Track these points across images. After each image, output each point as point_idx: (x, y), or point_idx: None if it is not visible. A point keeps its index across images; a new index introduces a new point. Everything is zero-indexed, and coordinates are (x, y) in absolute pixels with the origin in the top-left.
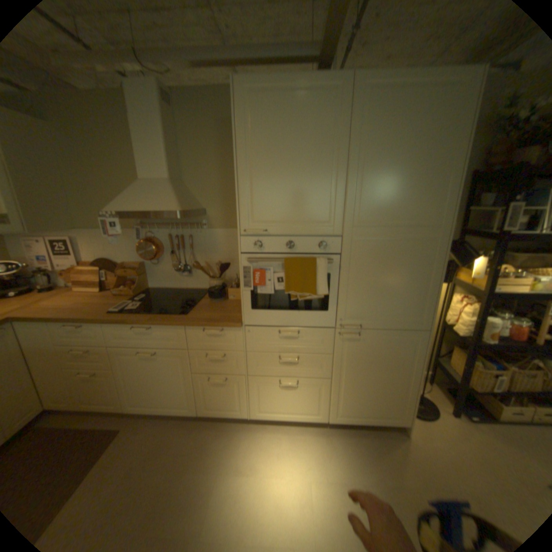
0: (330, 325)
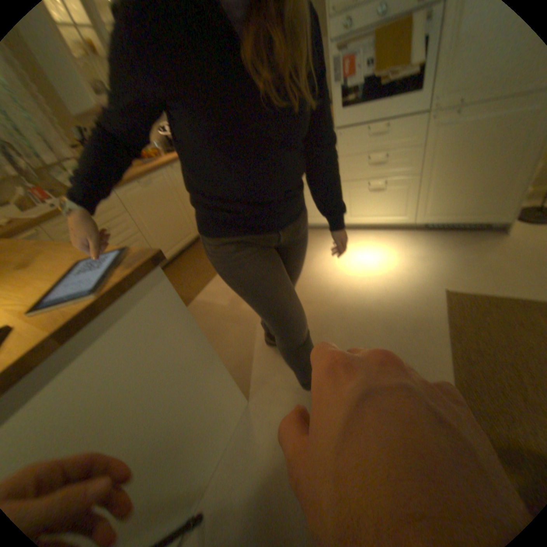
0: (425, 106)
